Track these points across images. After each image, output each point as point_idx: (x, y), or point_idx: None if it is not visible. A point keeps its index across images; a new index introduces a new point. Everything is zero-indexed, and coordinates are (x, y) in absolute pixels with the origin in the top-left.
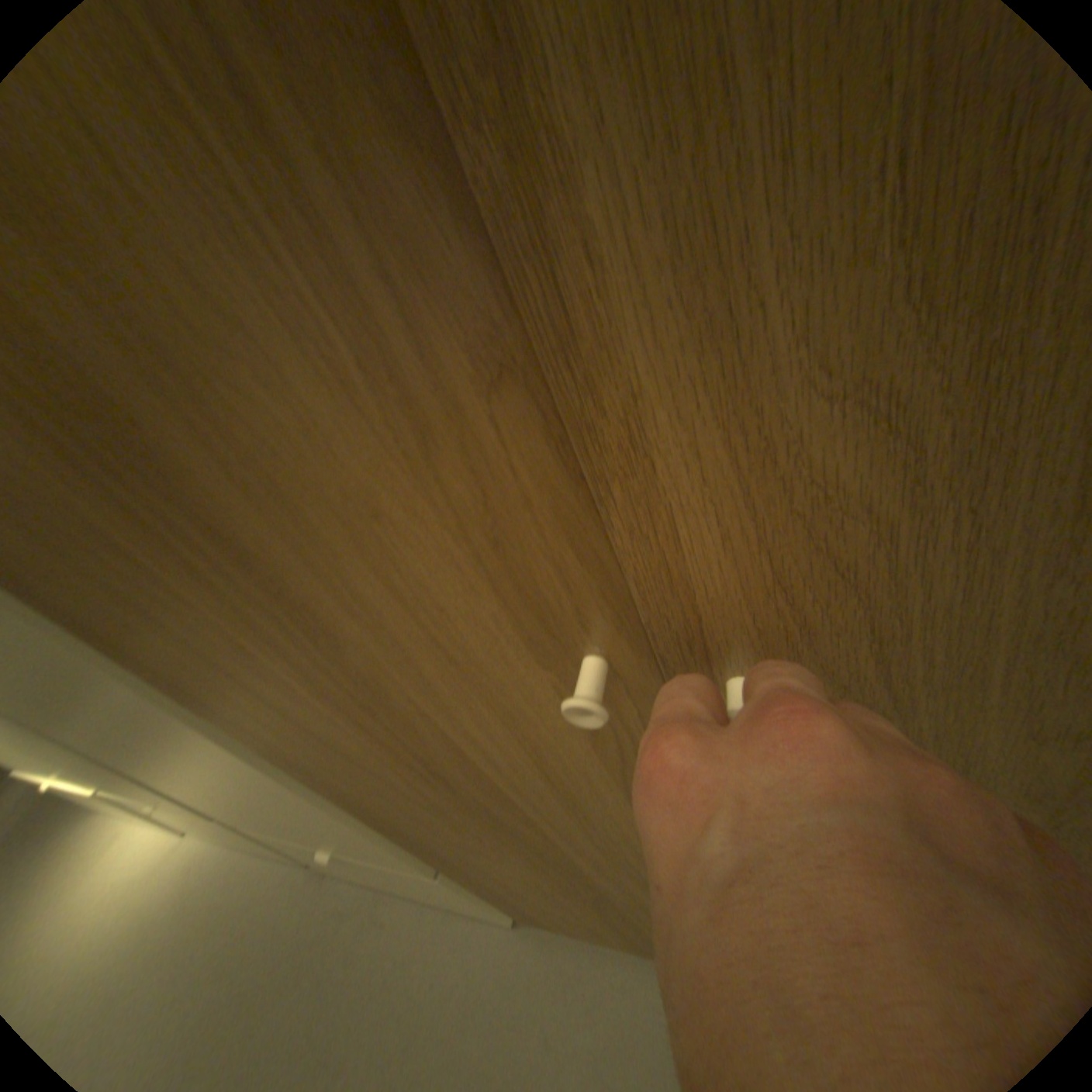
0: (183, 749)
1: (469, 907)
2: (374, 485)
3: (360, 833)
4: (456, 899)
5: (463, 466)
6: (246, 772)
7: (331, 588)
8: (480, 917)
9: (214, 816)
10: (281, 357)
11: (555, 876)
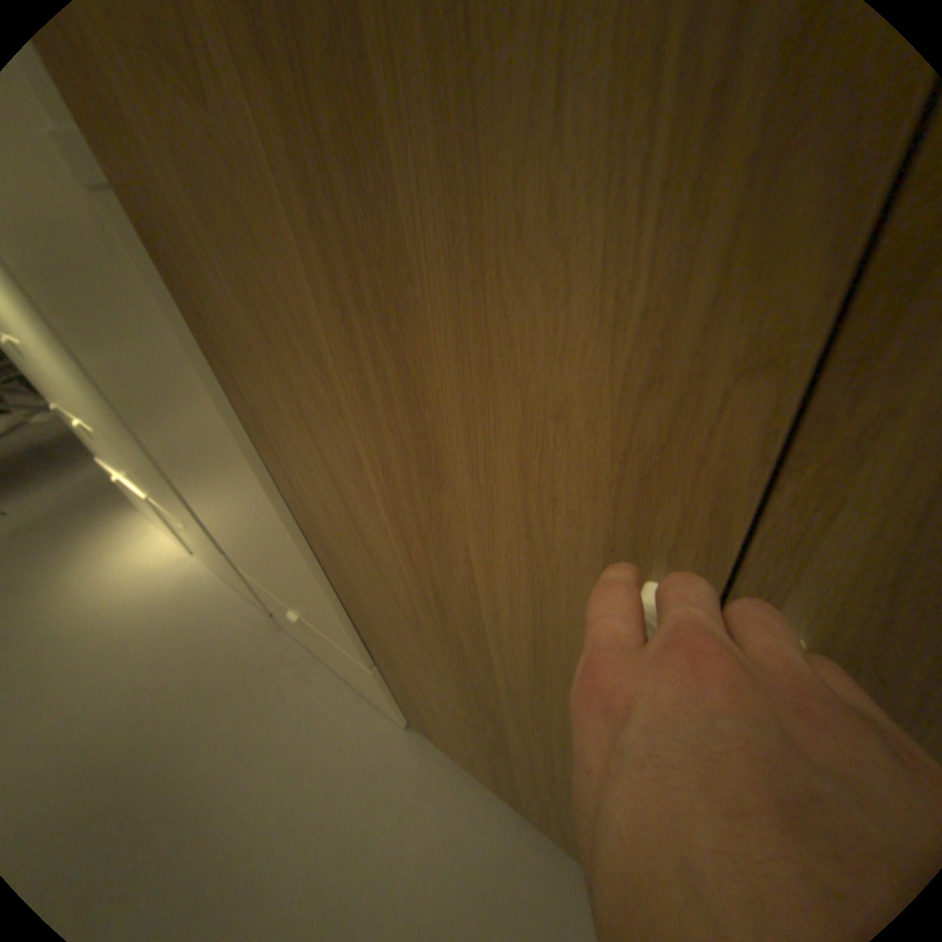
0: (247, 500)
1: (382, 698)
2: (574, 395)
3: (338, 613)
4: (377, 689)
5: (665, 411)
6: (283, 535)
7: (470, 446)
8: (385, 709)
9: (226, 552)
10: (576, 282)
11: (475, 710)
